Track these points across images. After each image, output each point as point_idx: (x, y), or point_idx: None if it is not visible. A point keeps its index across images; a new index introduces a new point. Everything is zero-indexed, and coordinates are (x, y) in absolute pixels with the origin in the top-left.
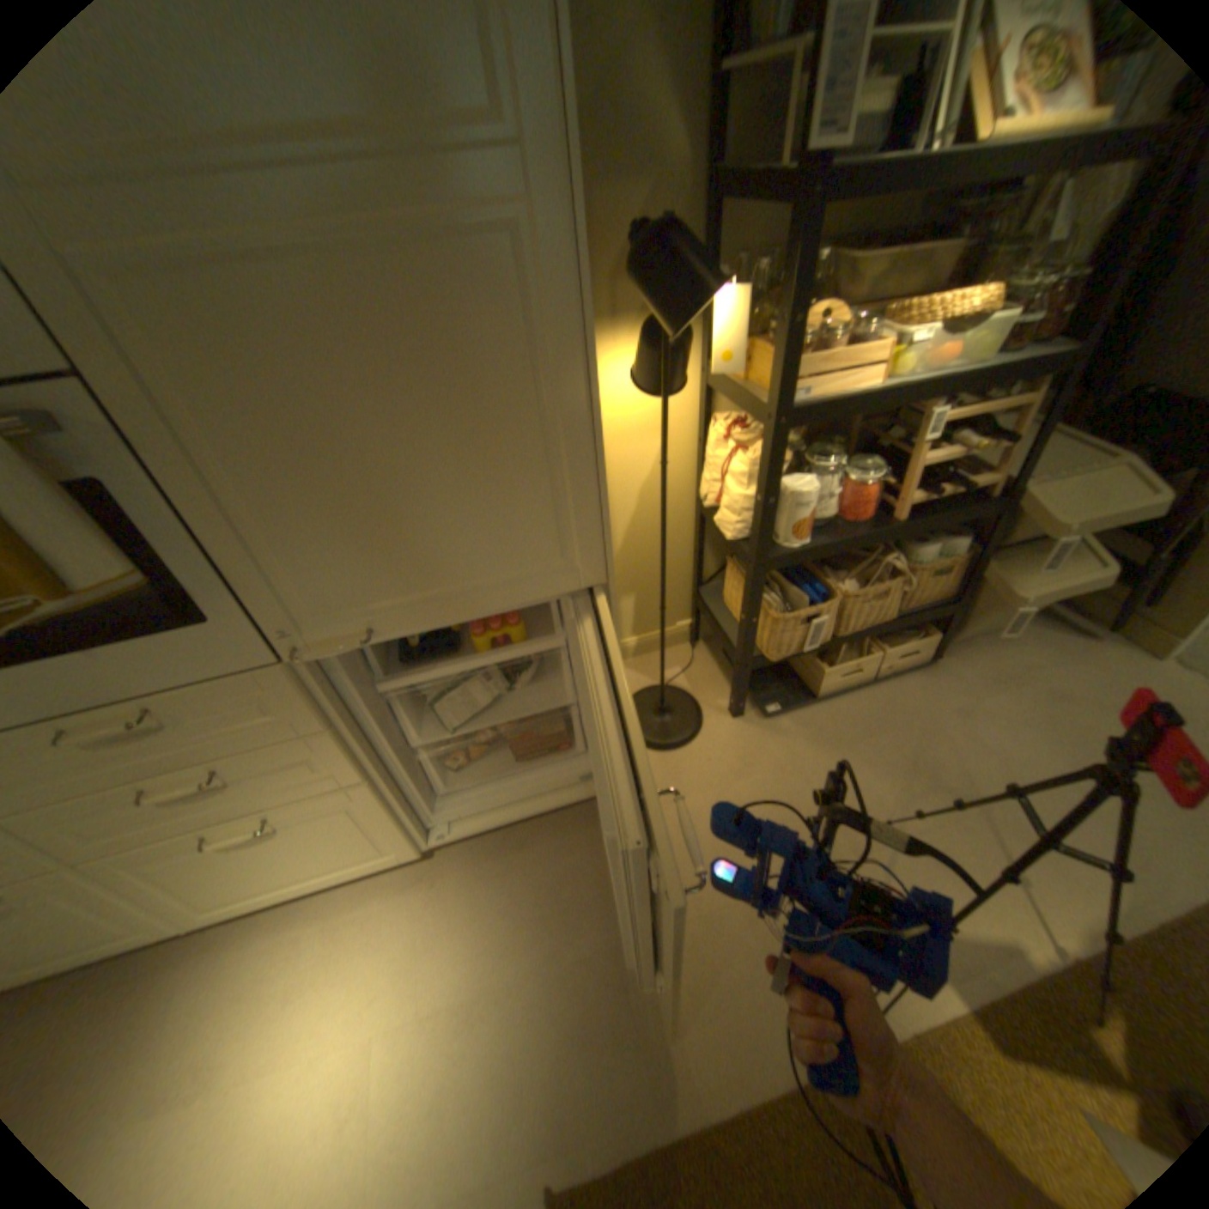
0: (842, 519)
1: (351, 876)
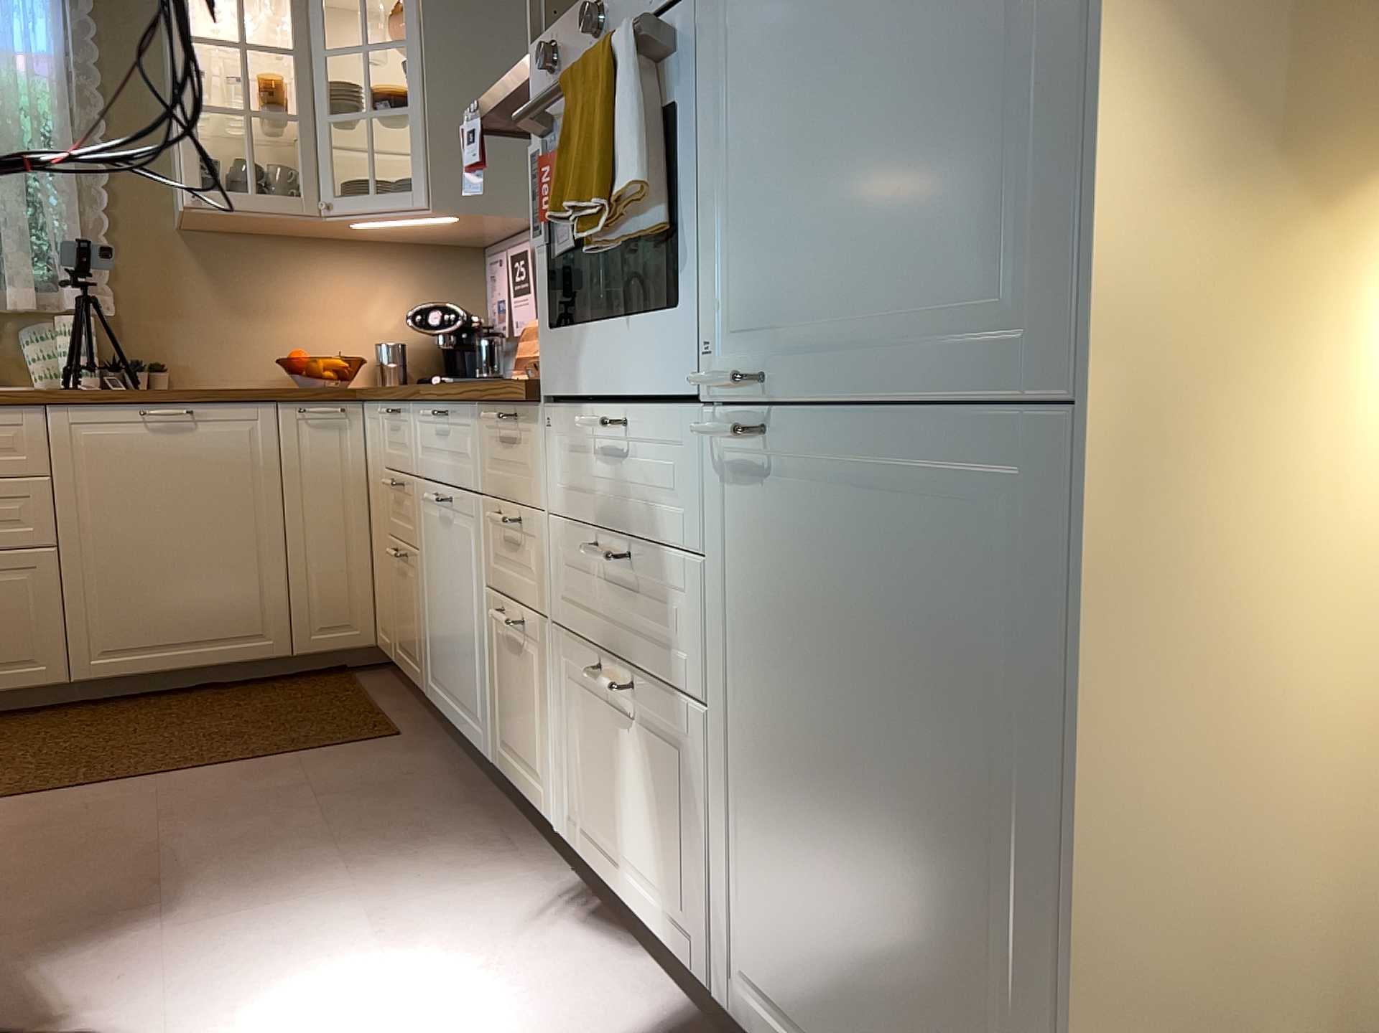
0: None
1: (662, 932)
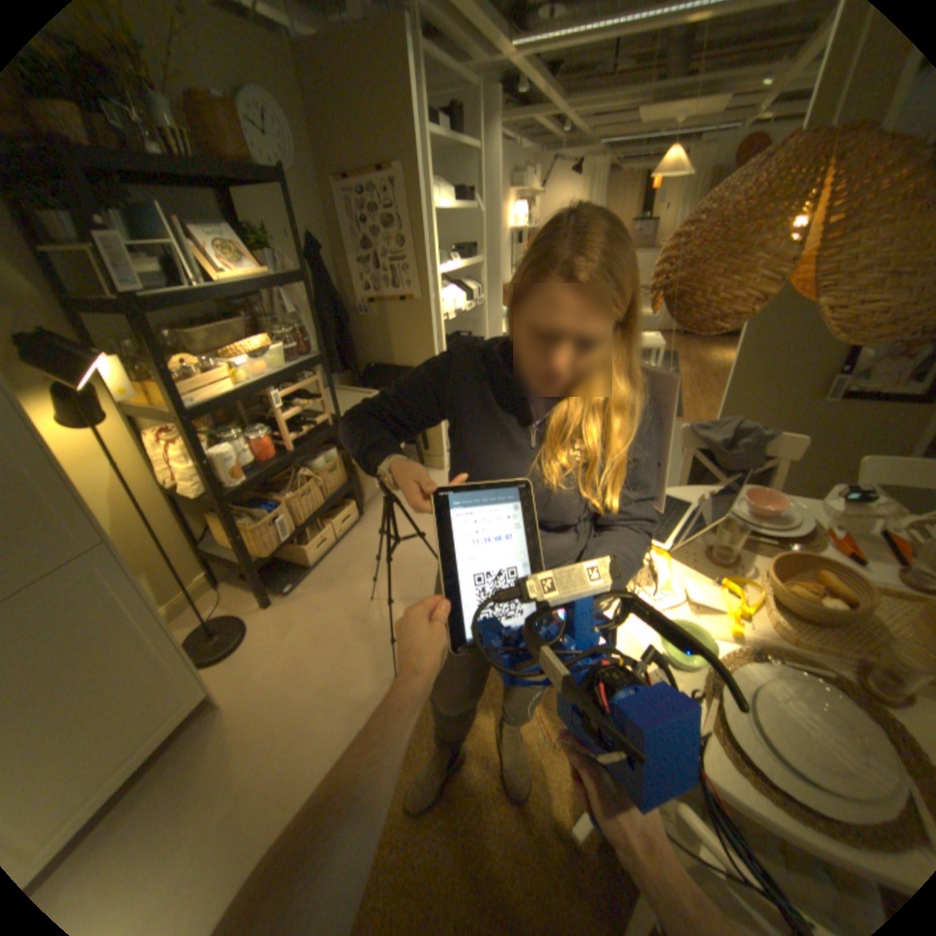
0: (260, 462)
1: None
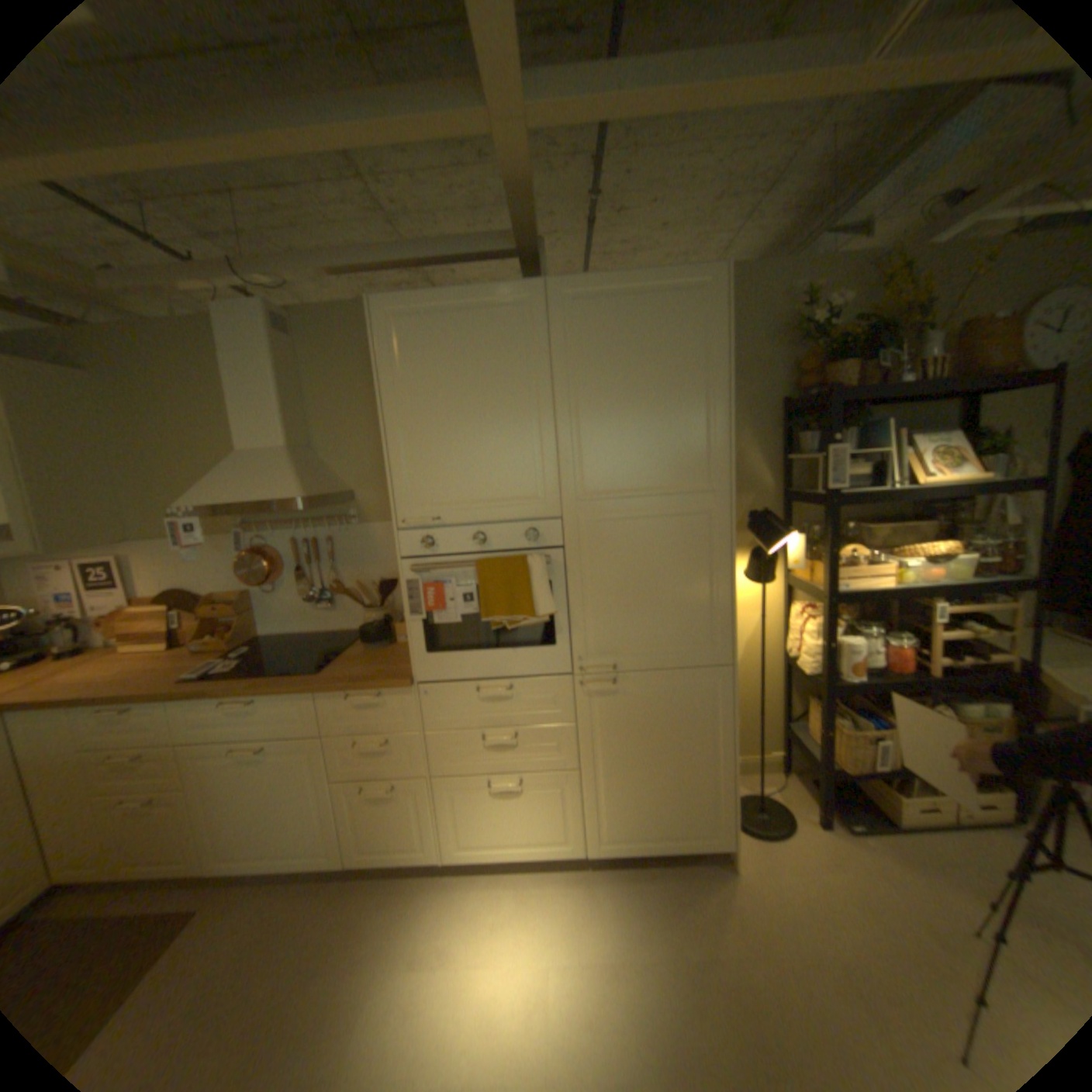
0: (892, 672)
1: (544, 855)
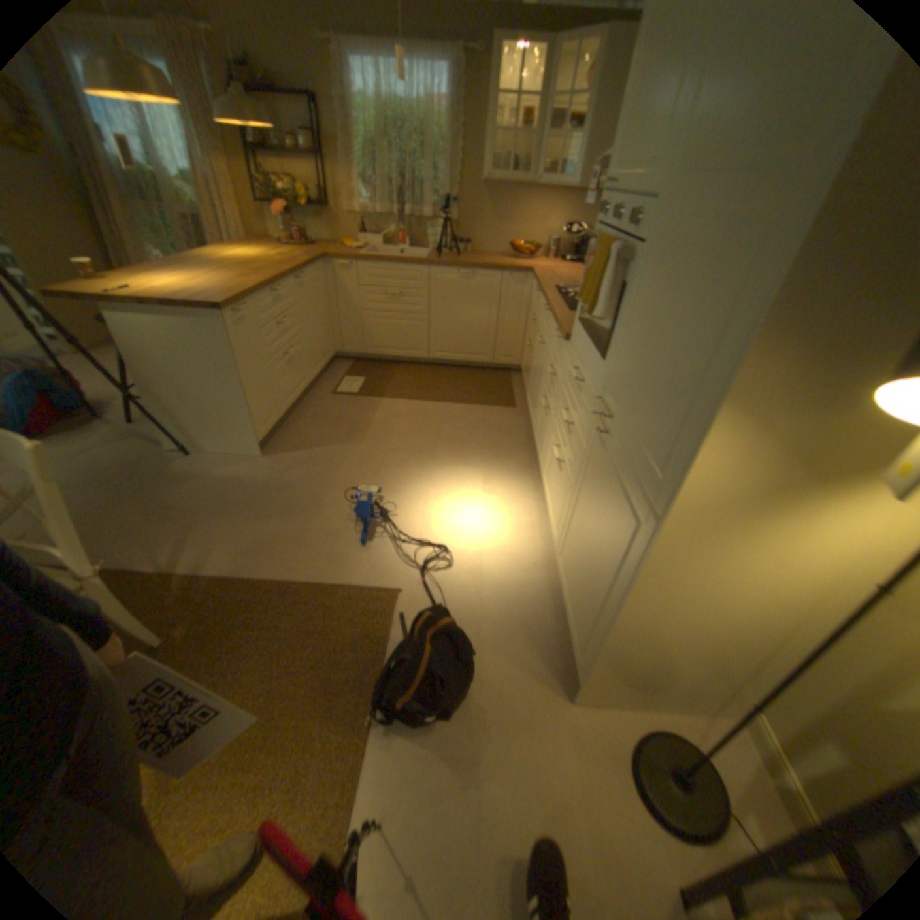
0: None
1: (551, 523)
